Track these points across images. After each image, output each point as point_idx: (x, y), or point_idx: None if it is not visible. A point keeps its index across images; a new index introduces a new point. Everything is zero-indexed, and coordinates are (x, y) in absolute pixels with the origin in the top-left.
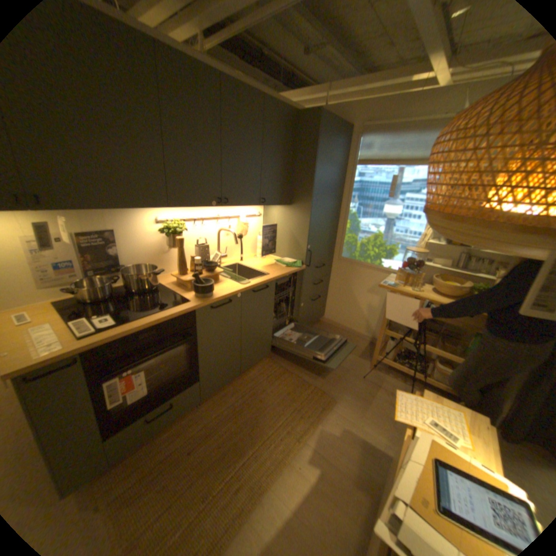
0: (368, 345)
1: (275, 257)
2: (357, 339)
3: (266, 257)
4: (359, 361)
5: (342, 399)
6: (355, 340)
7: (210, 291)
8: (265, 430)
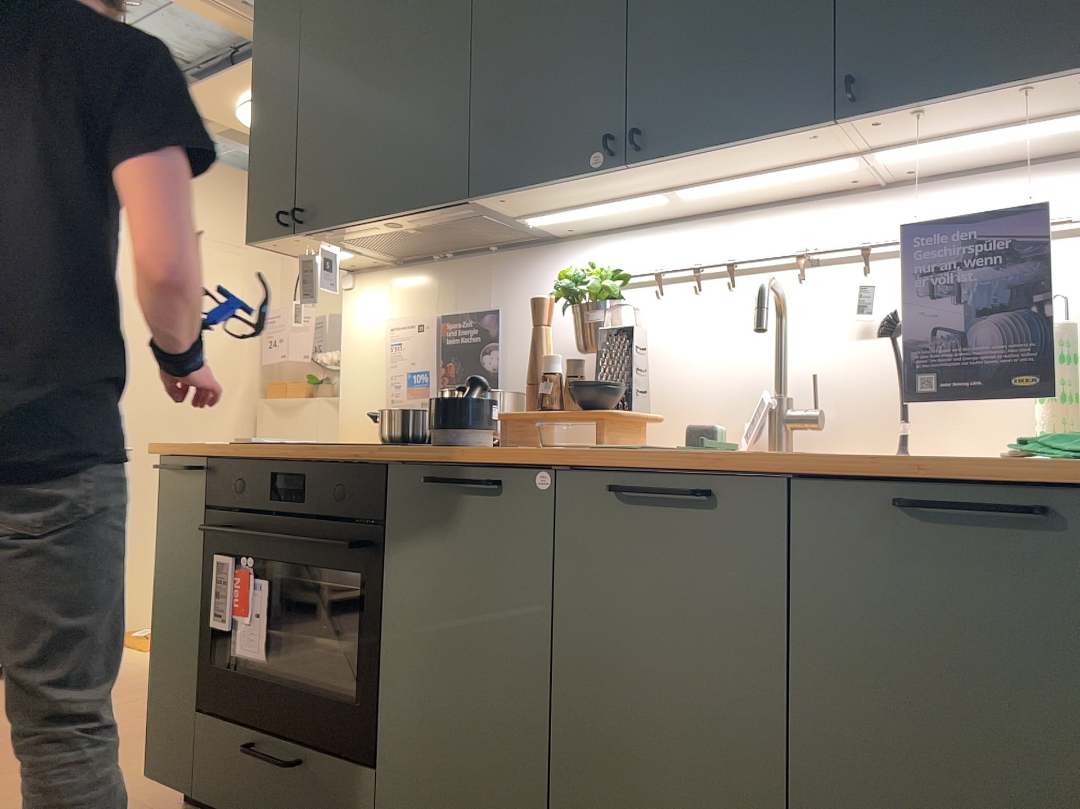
0: None
1: None
2: None
3: None
4: None
5: None
6: None
7: (464, 431)
8: None
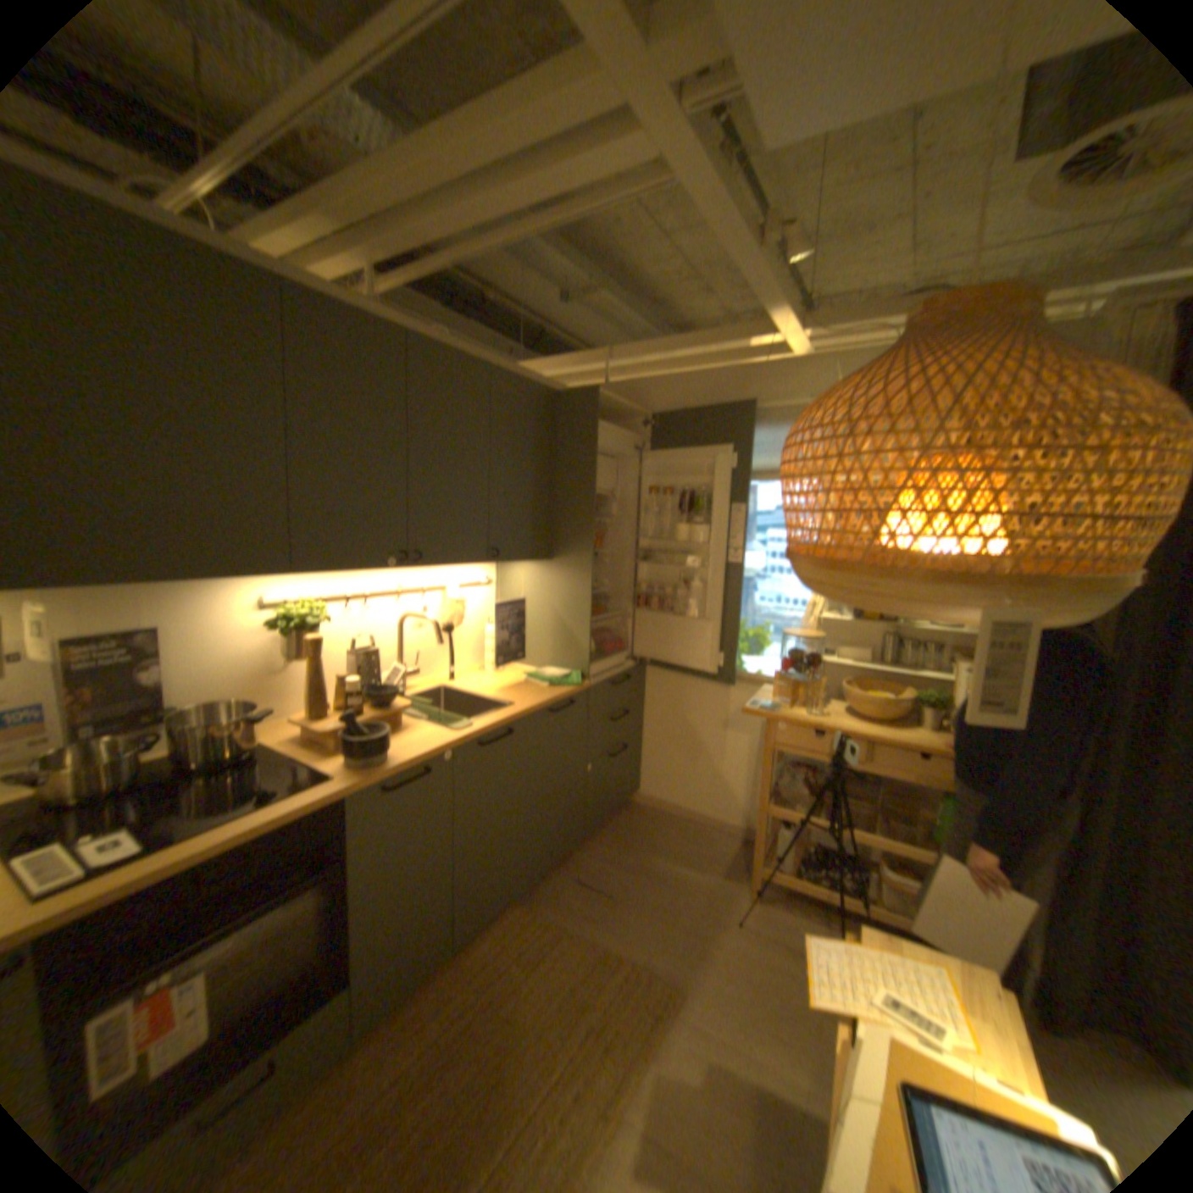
0: (741, 847)
1: (525, 666)
2: (716, 835)
3: (507, 668)
4: (725, 888)
5: (697, 986)
6: (712, 839)
7: (382, 750)
8: (521, 1098)
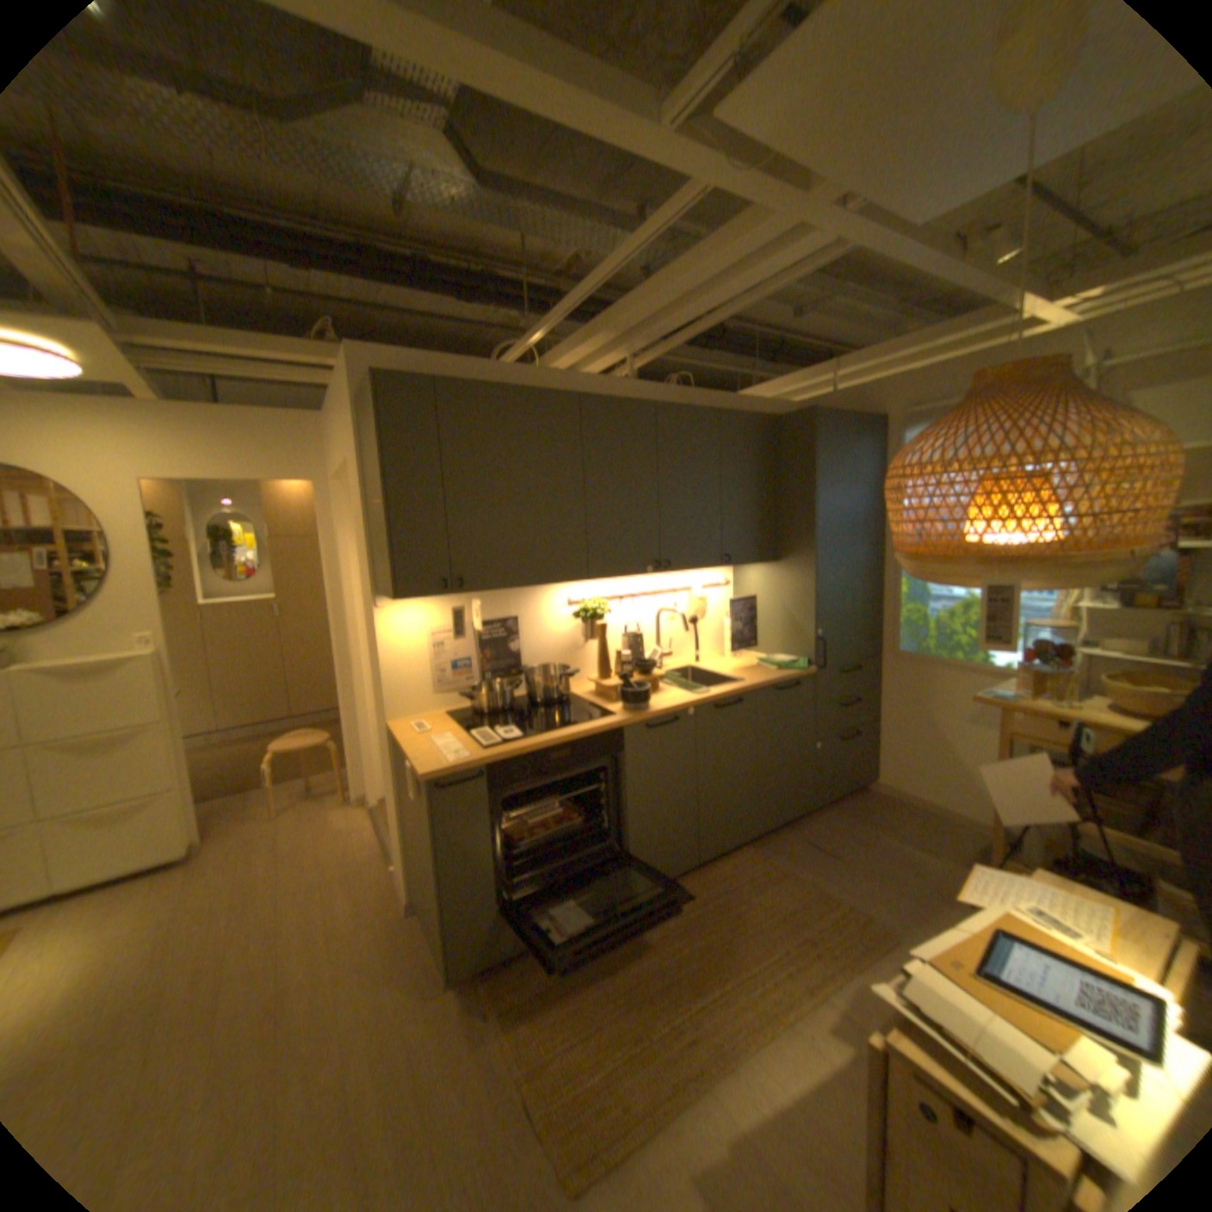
0: (992, 846)
1: (758, 655)
2: (963, 831)
3: (743, 655)
4: (962, 875)
5: (914, 939)
6: (957, 834)
7: (645, 701)
8: (746, 964)
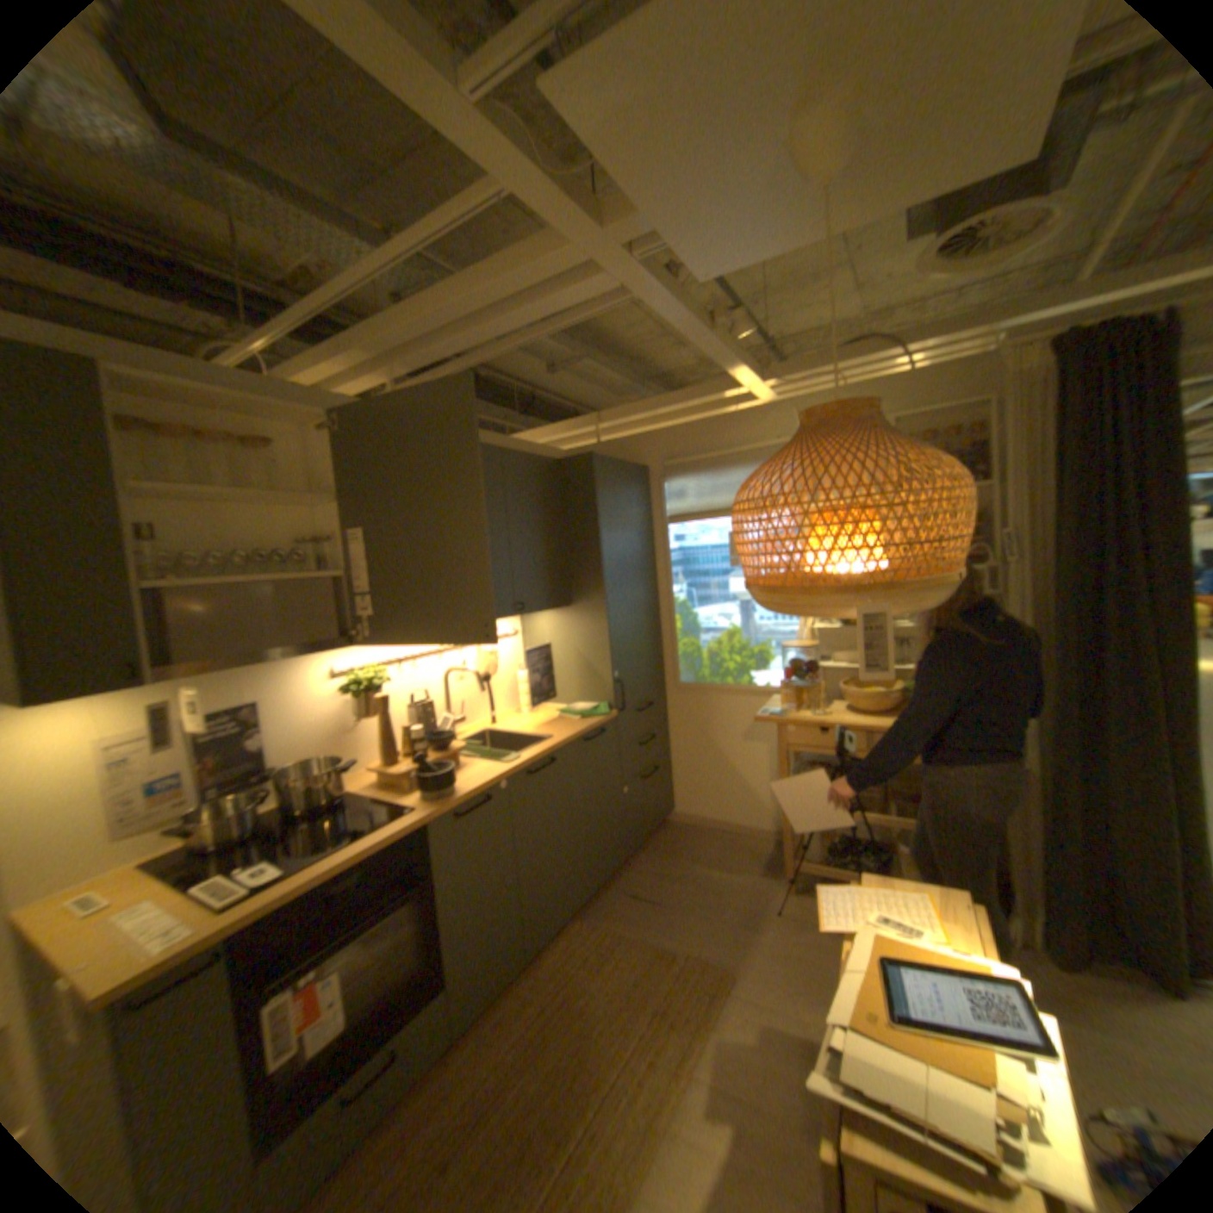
0: (774, 849)
1: (555, 706)
2: (750, 842)
3: (539, 709)
4: (761, 886)
5: (744, 969)
6: (746, 845)
7: (449, 785)
8: (601, 1073)
